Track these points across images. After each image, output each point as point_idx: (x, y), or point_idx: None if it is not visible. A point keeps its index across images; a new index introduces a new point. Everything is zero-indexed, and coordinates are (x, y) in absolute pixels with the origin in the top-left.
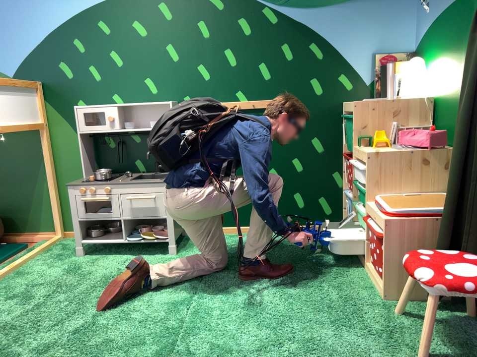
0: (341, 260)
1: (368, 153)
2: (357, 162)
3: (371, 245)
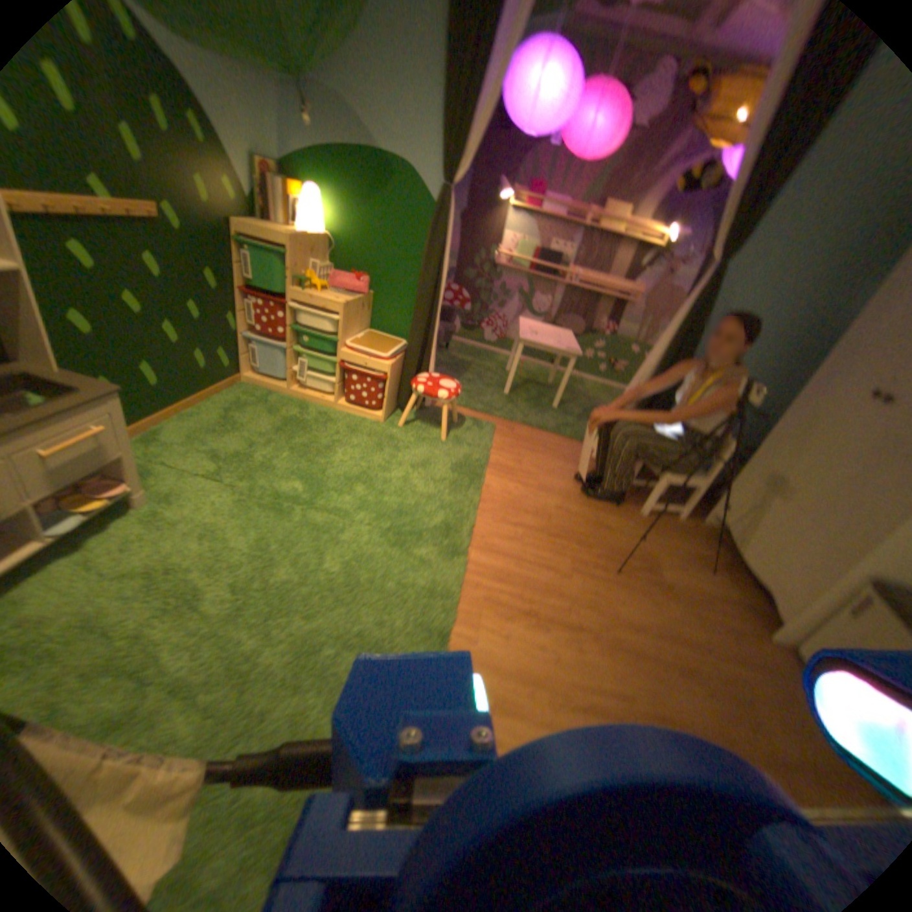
0: (302, 407)
1: (342, 303)
2: (298, 306)
3: (356, 385)
